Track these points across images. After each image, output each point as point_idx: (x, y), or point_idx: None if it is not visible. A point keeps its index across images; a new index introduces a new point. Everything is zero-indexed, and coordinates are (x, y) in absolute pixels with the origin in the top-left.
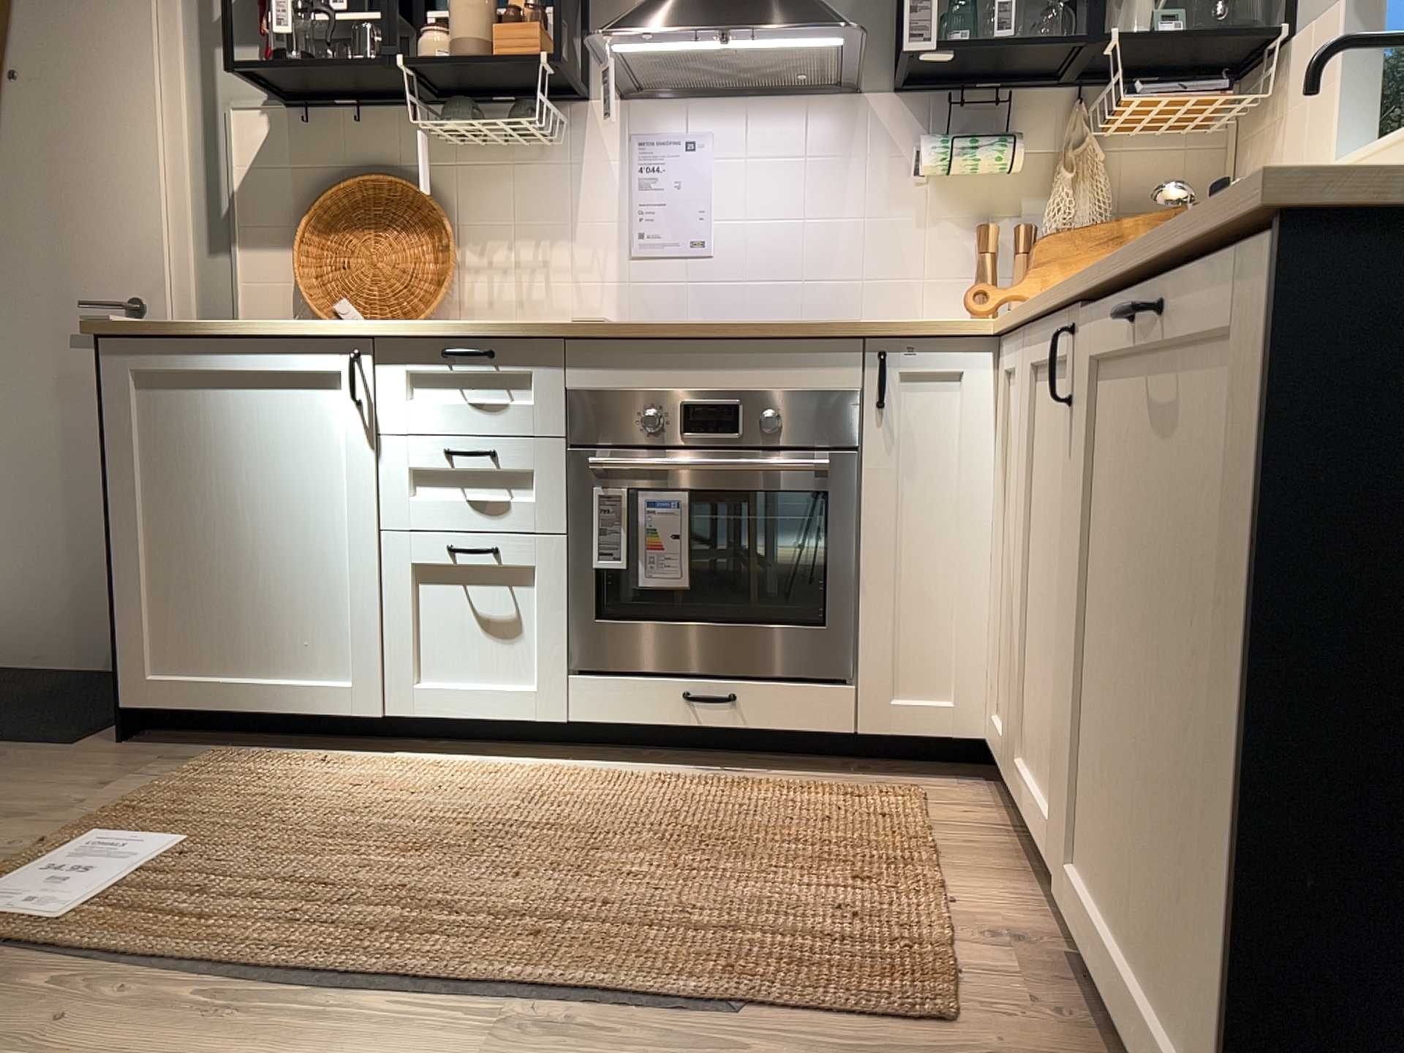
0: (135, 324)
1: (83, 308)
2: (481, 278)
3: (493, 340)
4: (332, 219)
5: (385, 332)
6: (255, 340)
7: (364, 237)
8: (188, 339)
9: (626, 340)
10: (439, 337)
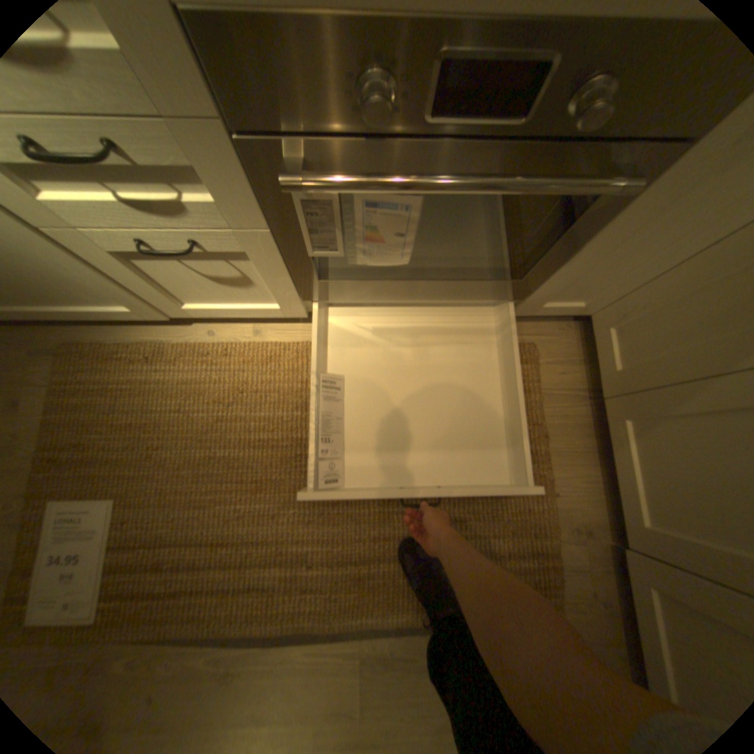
0: None
1: None
2: None
3: None
4: None
5: None
6: None
7: None
8: None
9: None
10: None
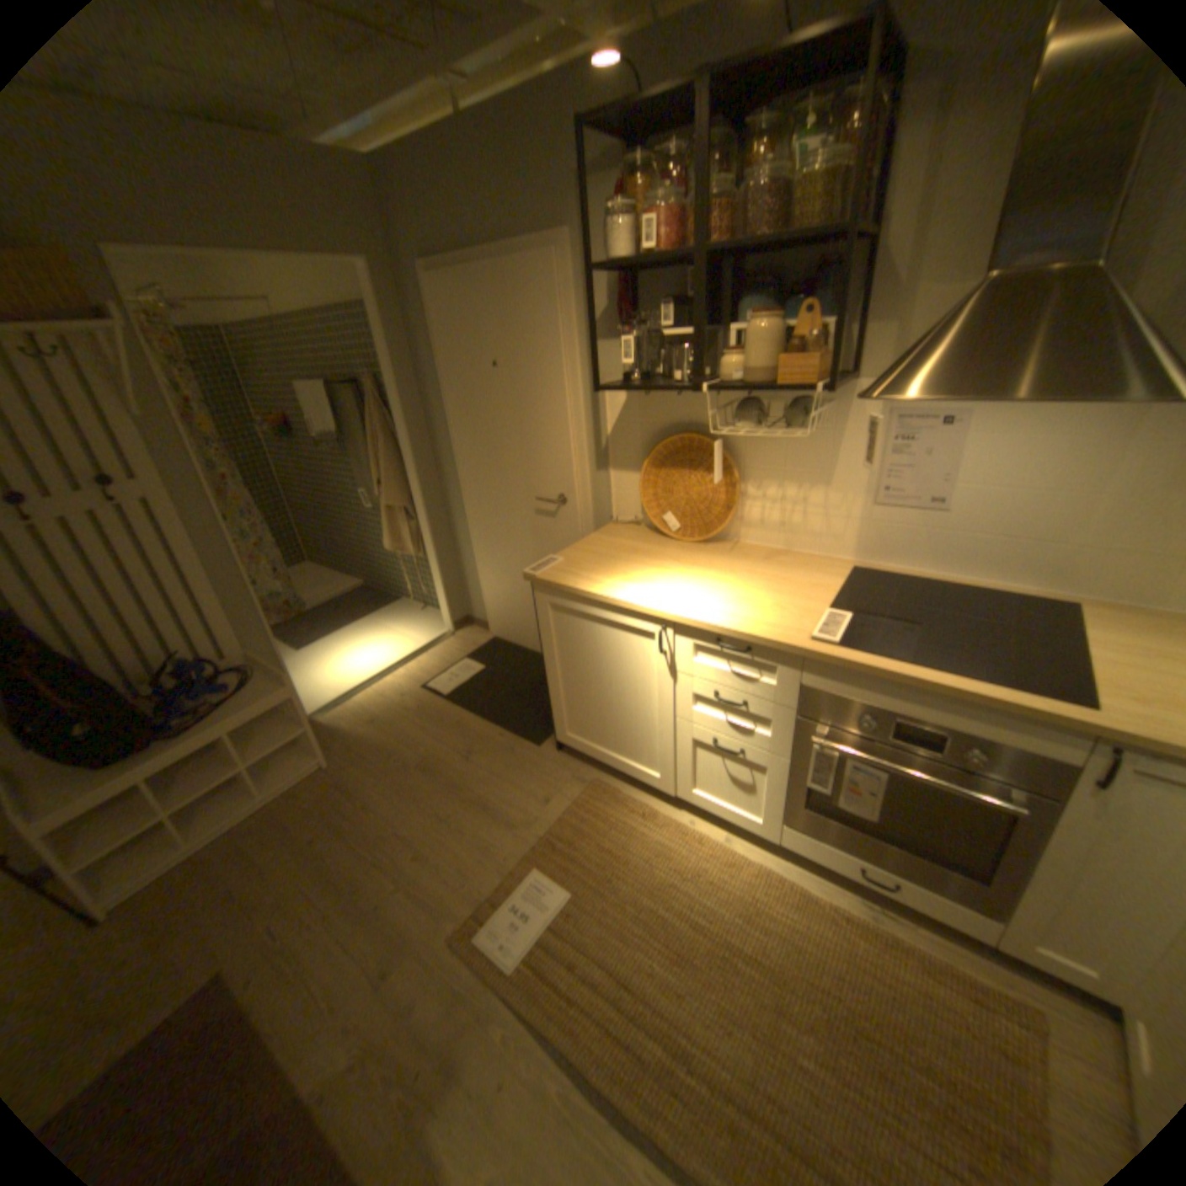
0: (548, 580)
1: (538, 501)
2: (758, 502)
3: (752, 642)
4: (664, 457)
5: (681, 620)
6: (608, 601)
7: (683, 472)
8: (574, 593)
9: (853, 669)
10: (715, 631)
